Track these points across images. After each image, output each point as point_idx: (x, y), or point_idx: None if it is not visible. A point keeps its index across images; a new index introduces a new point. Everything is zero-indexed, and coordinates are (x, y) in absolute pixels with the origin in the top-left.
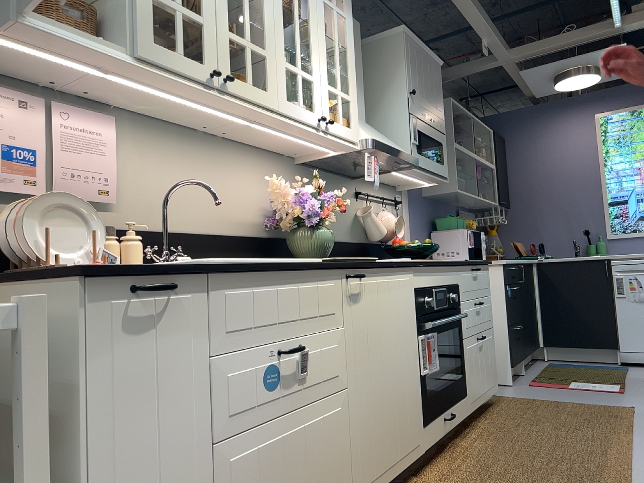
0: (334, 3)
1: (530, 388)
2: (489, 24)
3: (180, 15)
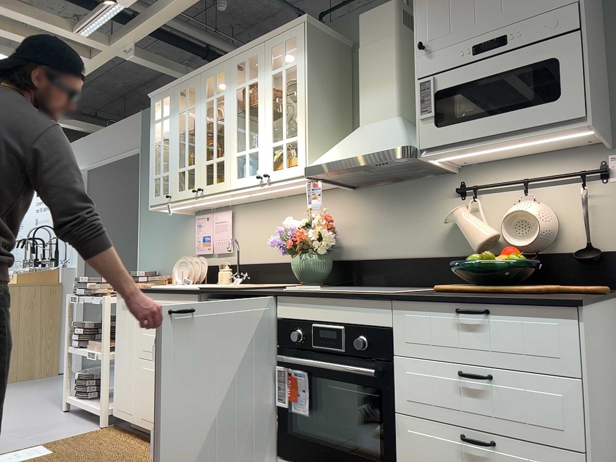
0: (282, 64)
1: None
2: None
3: (186, 171)
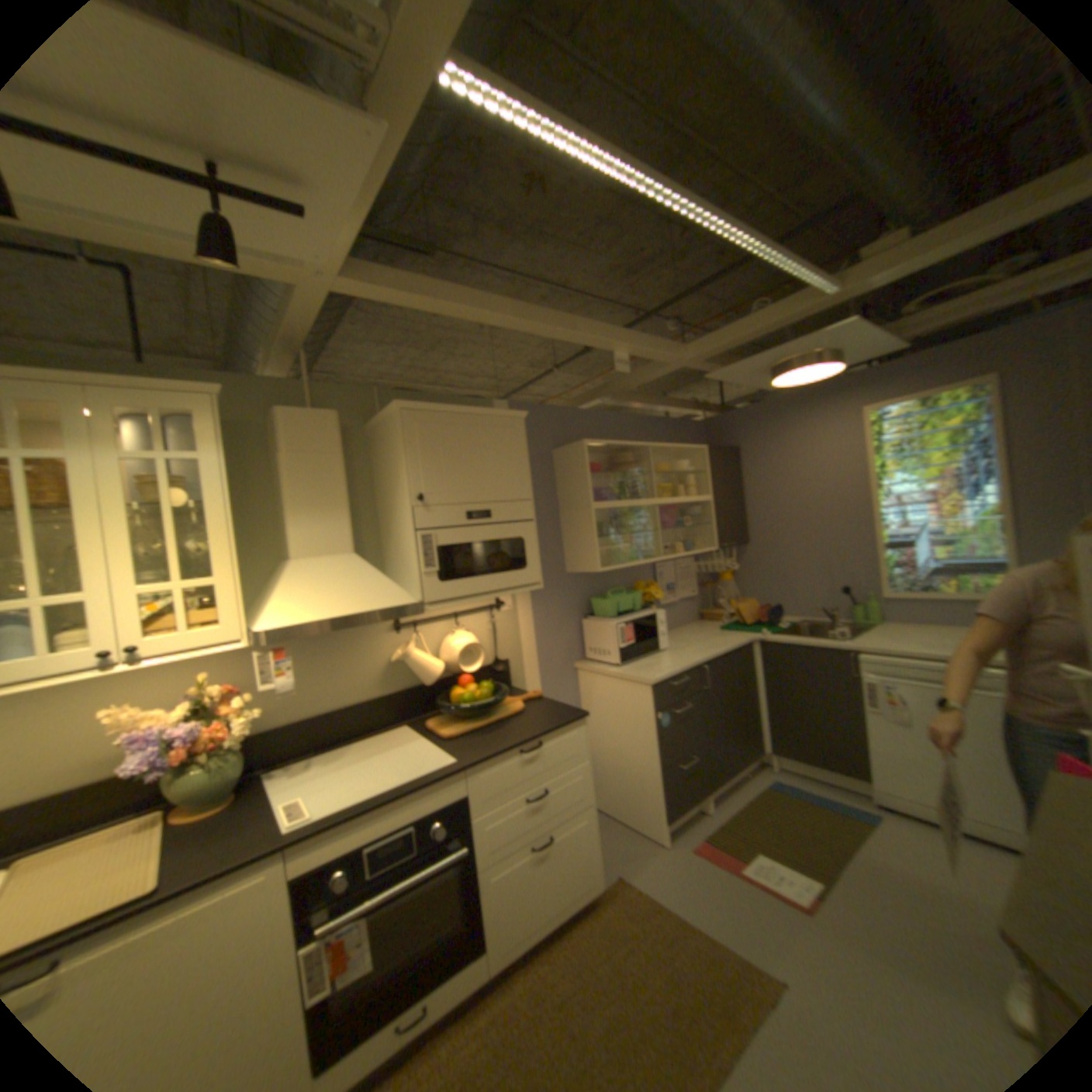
0: (156, 446)
1: (683, 866)
2: (605, 331)
3: None
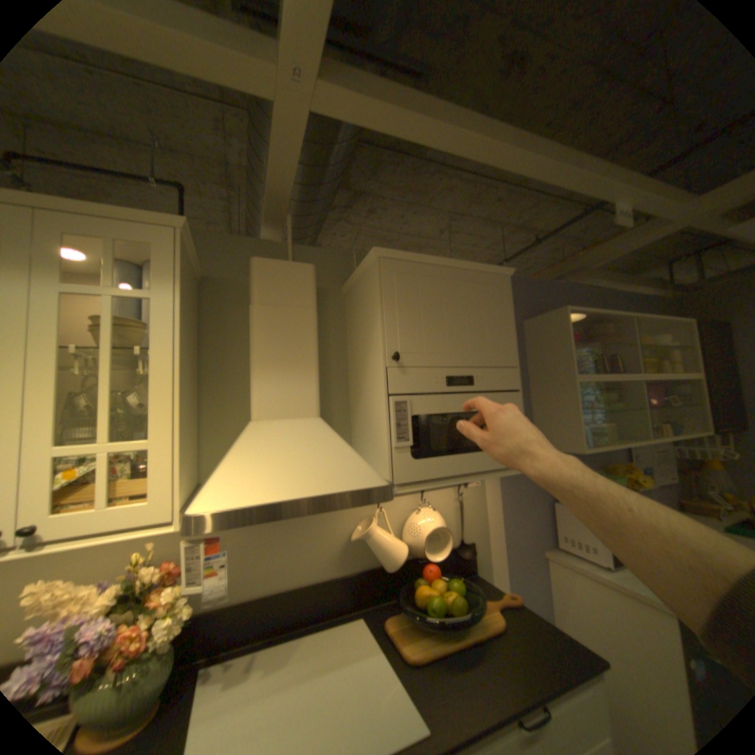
0: (107, 282)
1: None
2: (615, 172)
3: None
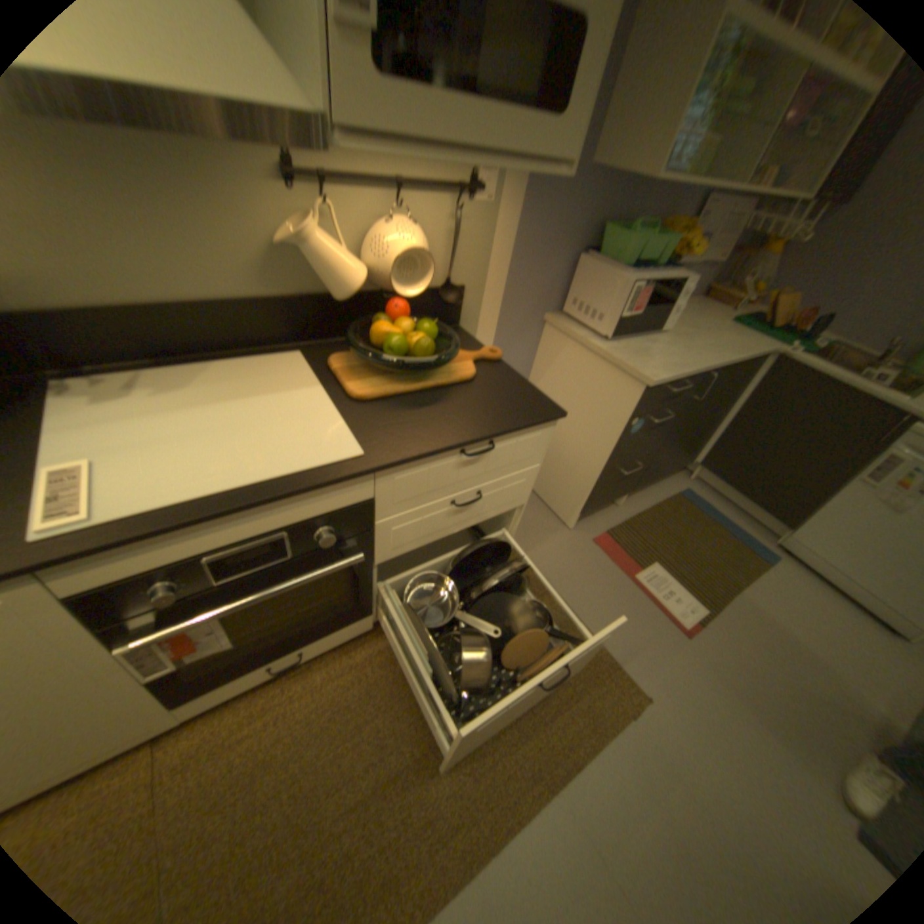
0: None
1: (582, 551)
2: None
3: None
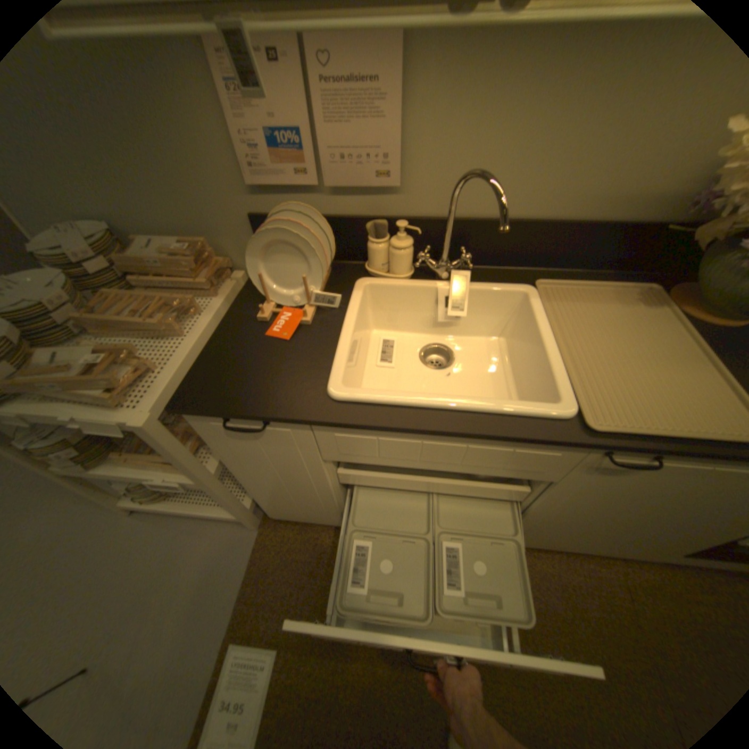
0: None
1: None
2: None
3: None
